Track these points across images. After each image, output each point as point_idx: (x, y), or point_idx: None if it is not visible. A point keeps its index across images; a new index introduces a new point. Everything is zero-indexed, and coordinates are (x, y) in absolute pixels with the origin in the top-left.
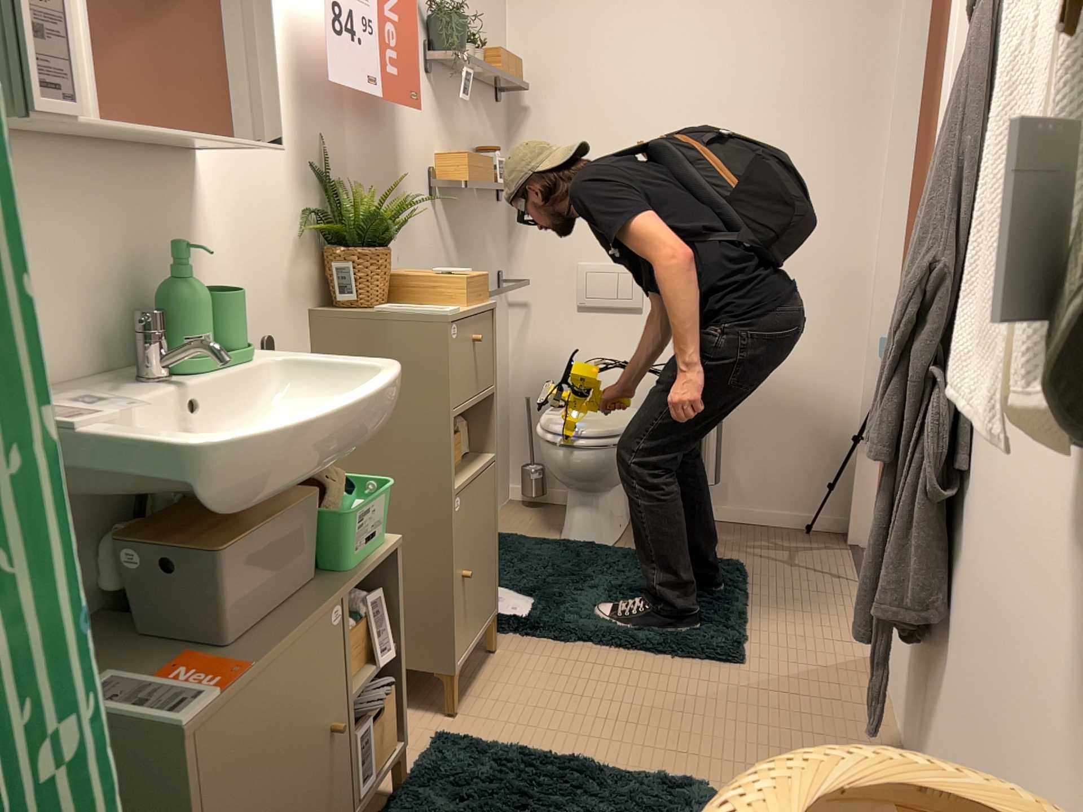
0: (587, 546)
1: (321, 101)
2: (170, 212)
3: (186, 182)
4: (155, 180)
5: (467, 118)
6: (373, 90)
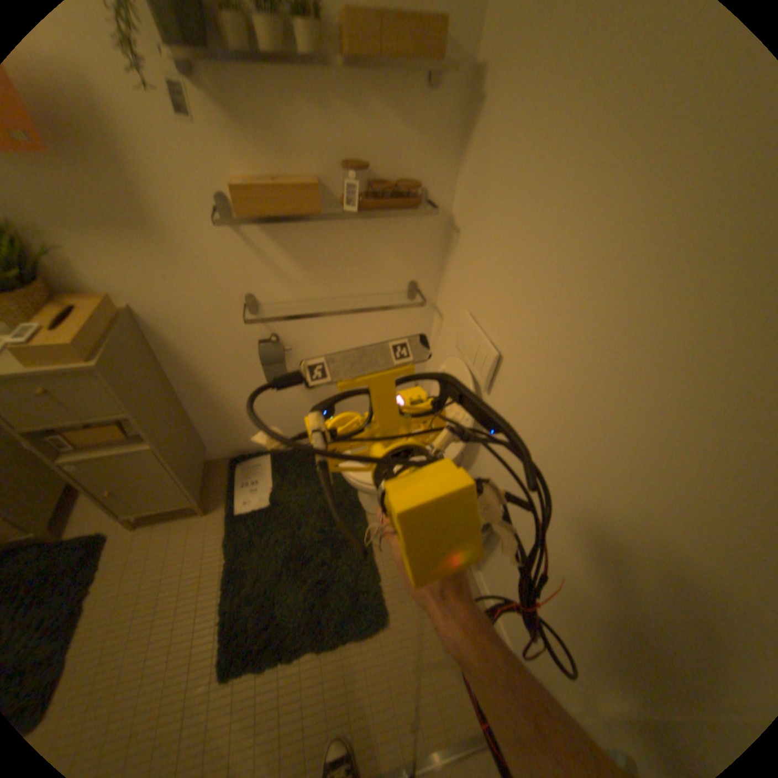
0: (353, 501)
1: None
2: None
3: None
4: None
5: (324, 117)
6: None
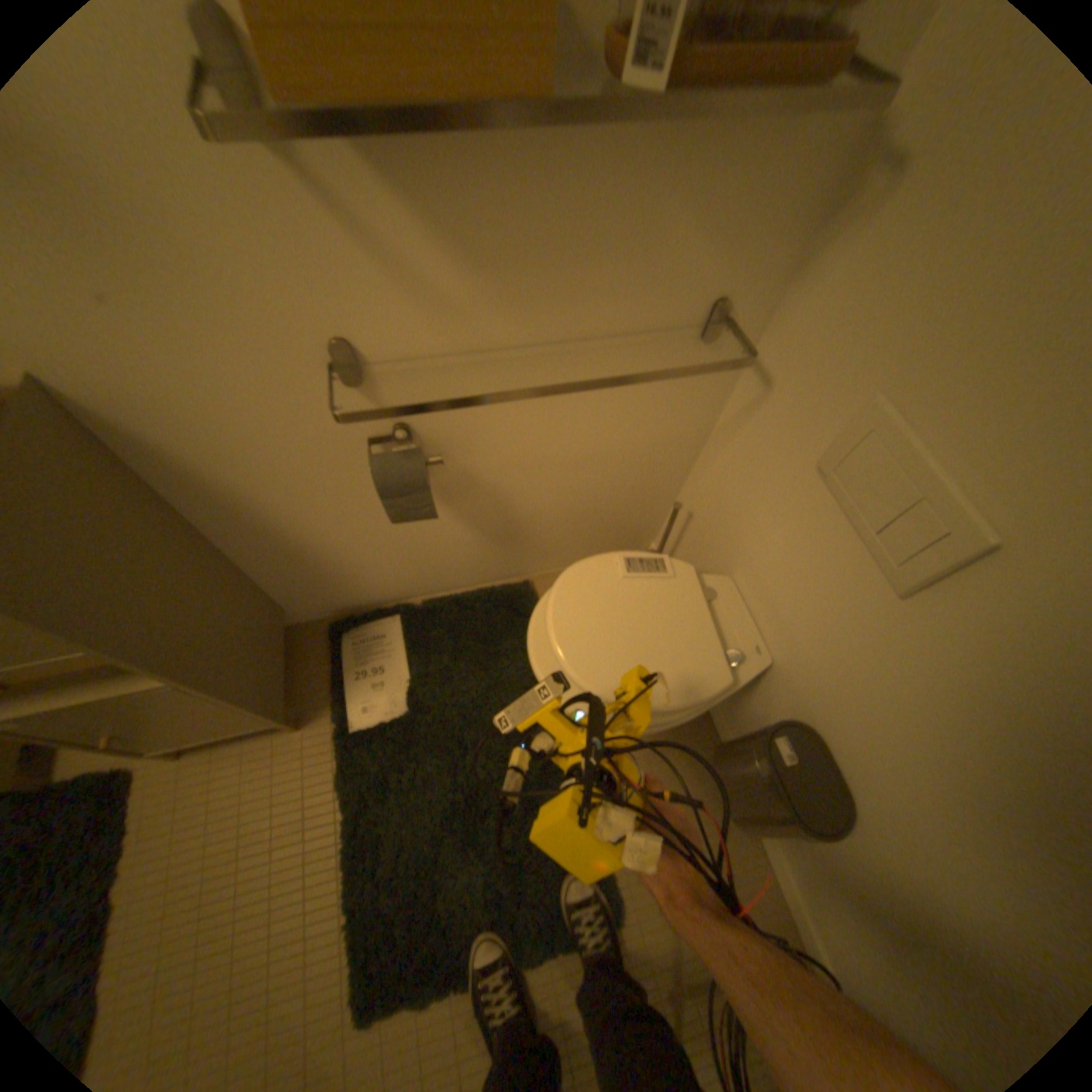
0: None
1: None
2: None
3: None
4: None
5: None
6: None
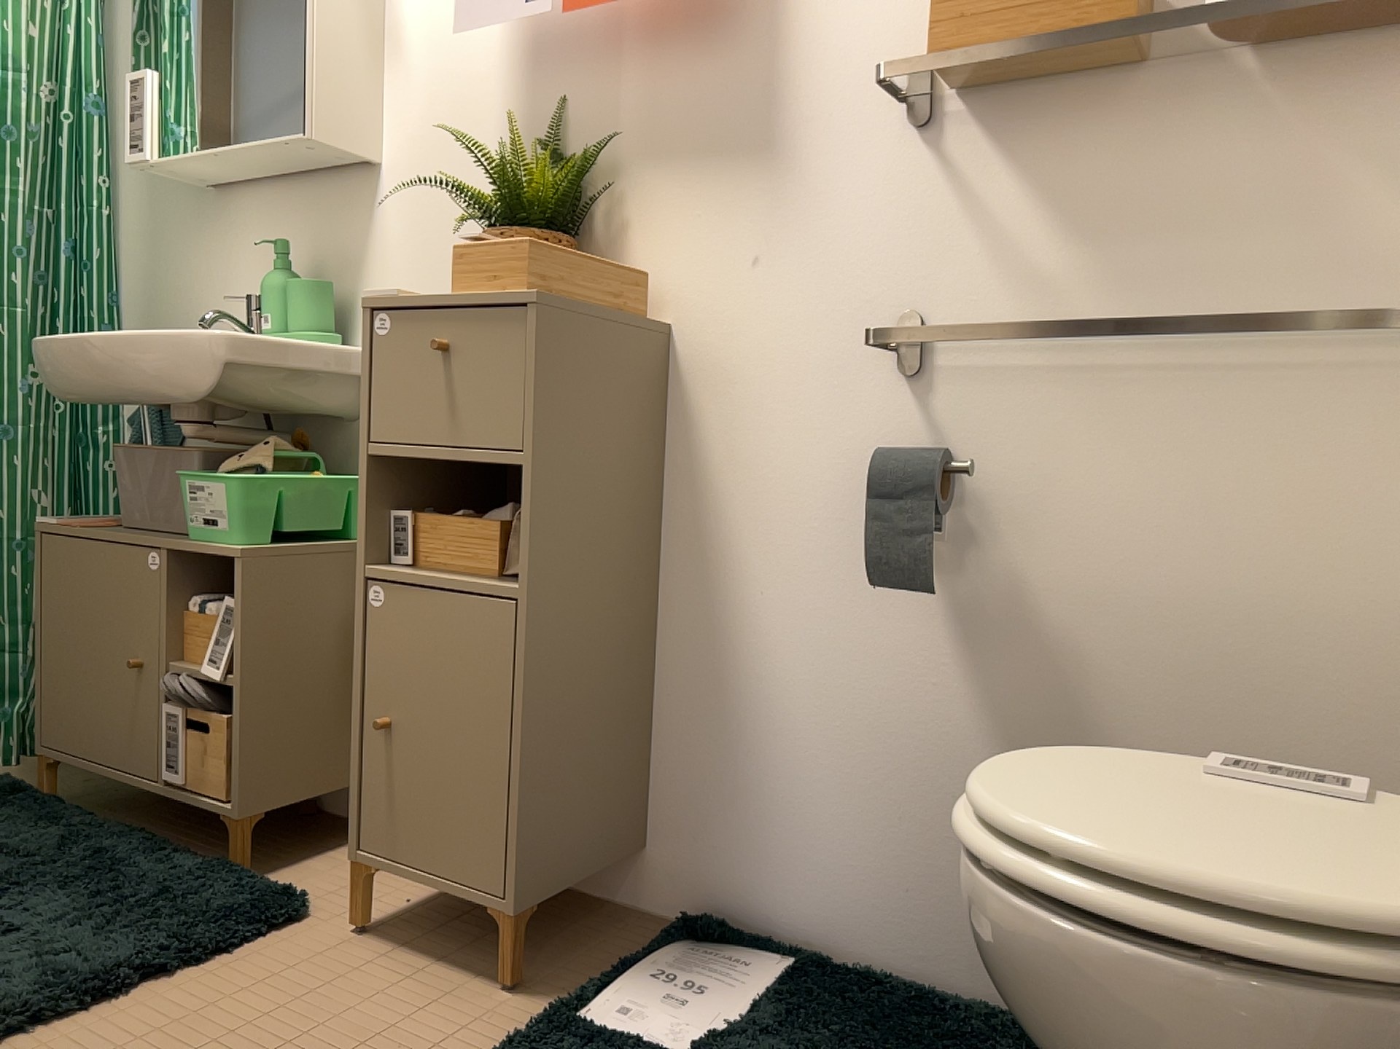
0: None
1: (568, 57)
2: (354, 227)
3: (370, 198)
4: (345, 201)
5: None
6: (532, 17)
